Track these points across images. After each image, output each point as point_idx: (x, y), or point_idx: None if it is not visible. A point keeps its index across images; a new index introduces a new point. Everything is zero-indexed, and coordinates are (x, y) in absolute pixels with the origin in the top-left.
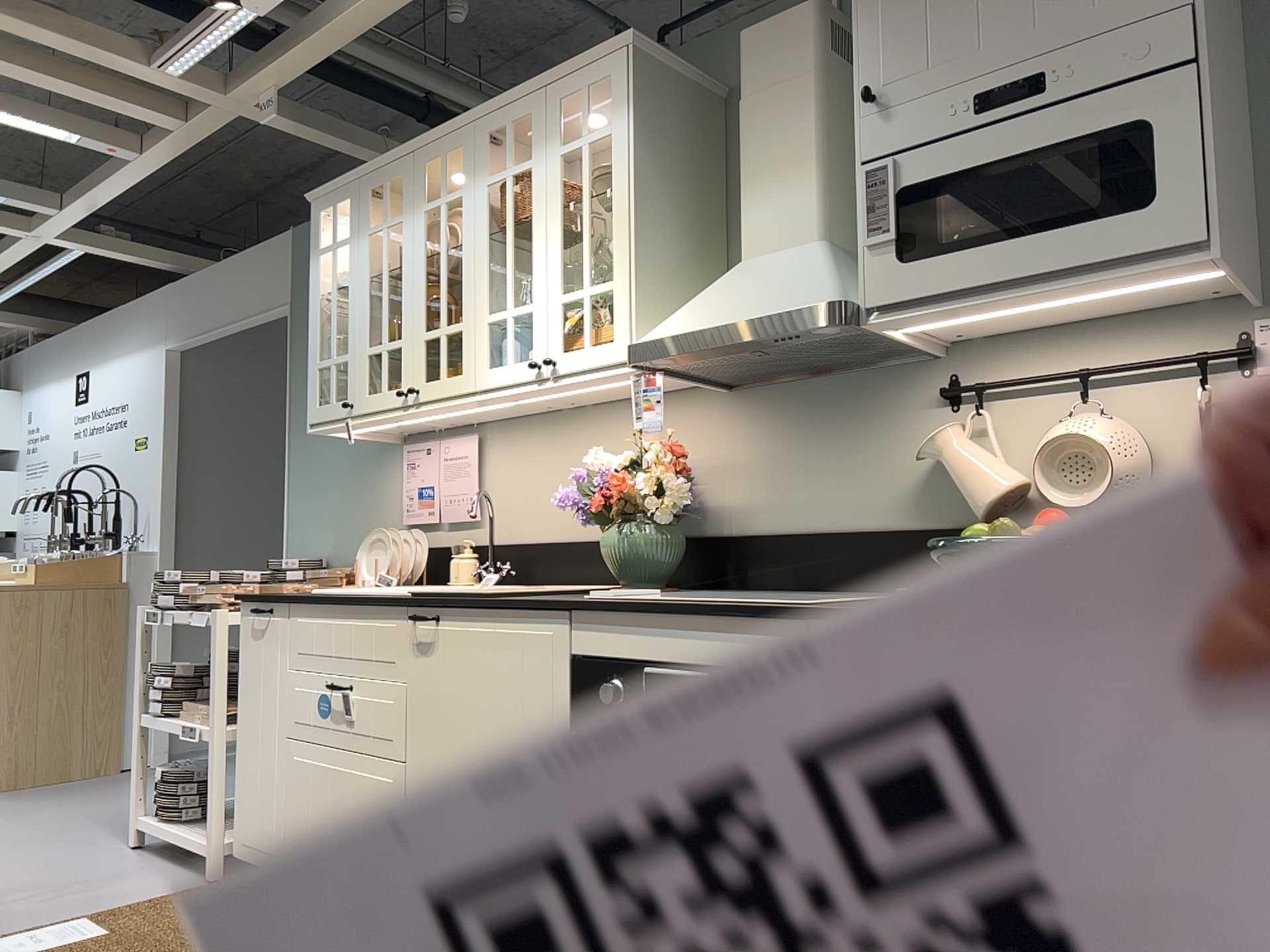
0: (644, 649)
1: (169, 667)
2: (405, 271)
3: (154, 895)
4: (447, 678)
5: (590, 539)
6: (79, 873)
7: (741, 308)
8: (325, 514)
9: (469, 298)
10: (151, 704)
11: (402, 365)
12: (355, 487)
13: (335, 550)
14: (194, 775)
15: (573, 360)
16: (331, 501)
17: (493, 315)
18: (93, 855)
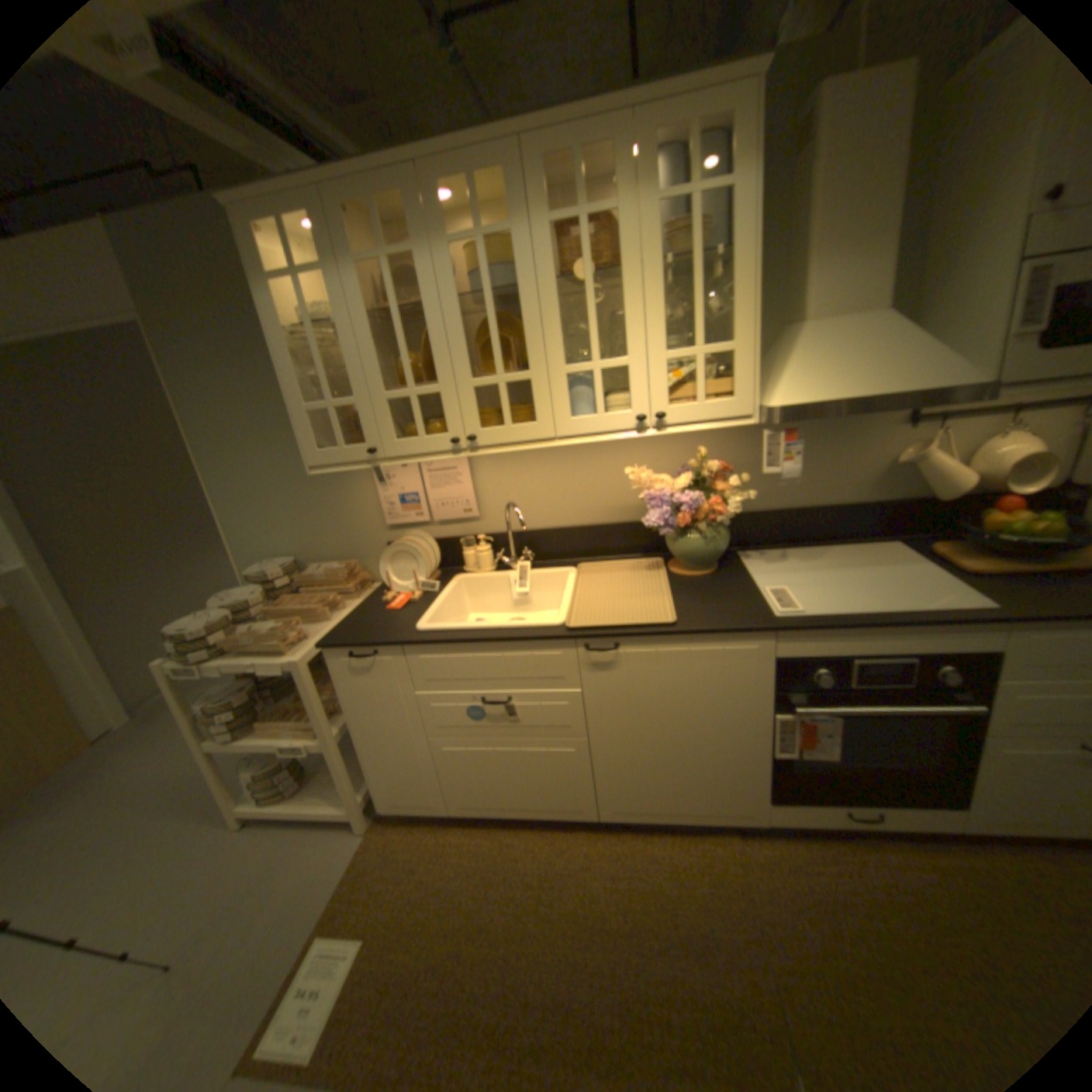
0: (855, 649)
1: (212, 701)
2: (431, 310)
3: (334, 874)
4: (636, 683)
5: (601, 524)
6: (226, 886)
7: (883, 378)
8: (278, 520)
9: (540, 347)
10: (212, 736)
11: (446, 411)
12: (311, 495)
13: (301, 548)
14: (282, 767)
15: (687, 415)
16: (281, 509)
17: (577, 367)
18: (210, 857)
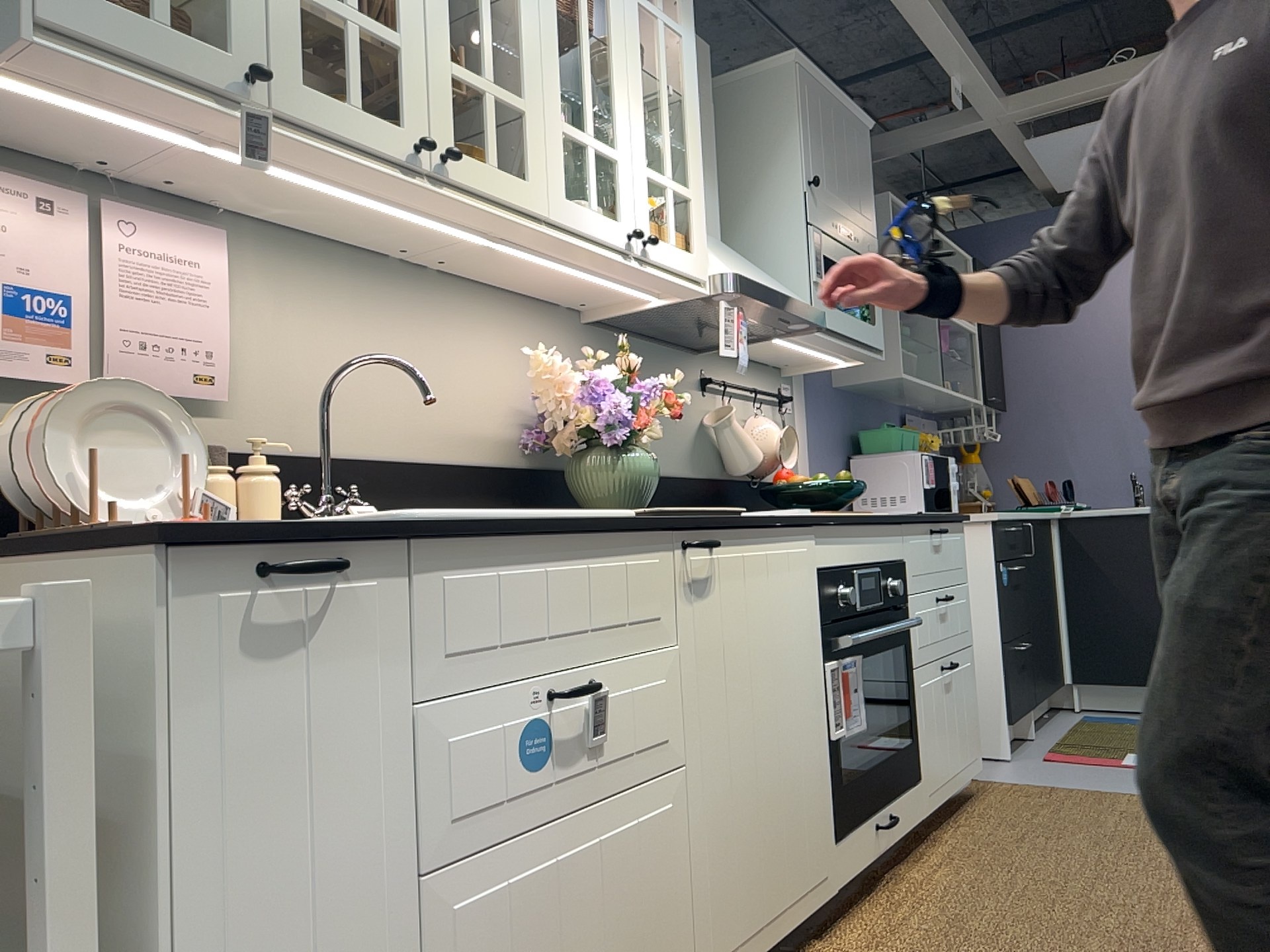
0: (853, 553)
1: None
2: None
3: None
4: (729, 620)
5: (445, 461)
6: None
7: (772, 284)
8: None
9: (536, 74)
10: None
11: (401, 85)
12: None
13: None
14: None
15: (664, 253)
16: None
17: (572, 129)
18: None
